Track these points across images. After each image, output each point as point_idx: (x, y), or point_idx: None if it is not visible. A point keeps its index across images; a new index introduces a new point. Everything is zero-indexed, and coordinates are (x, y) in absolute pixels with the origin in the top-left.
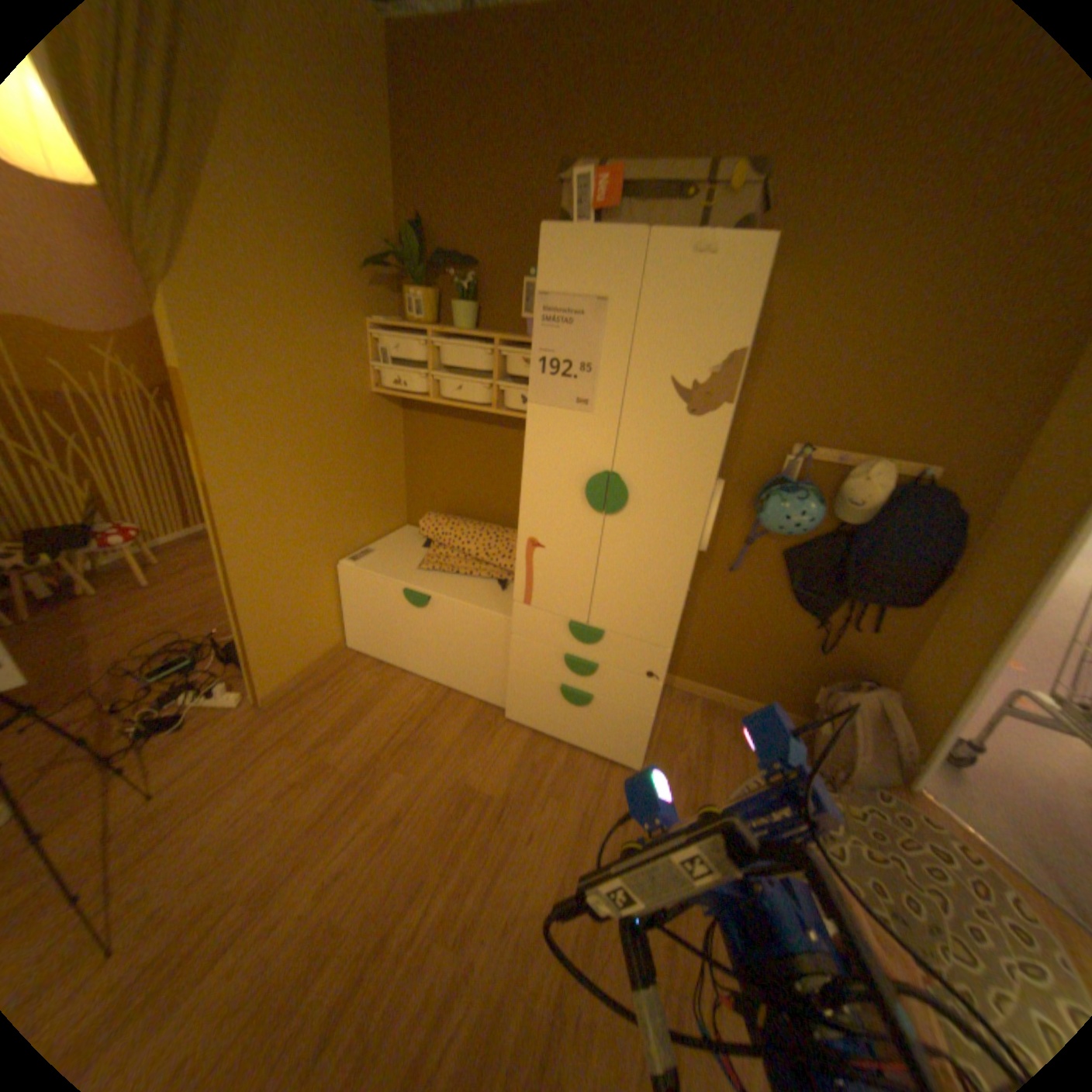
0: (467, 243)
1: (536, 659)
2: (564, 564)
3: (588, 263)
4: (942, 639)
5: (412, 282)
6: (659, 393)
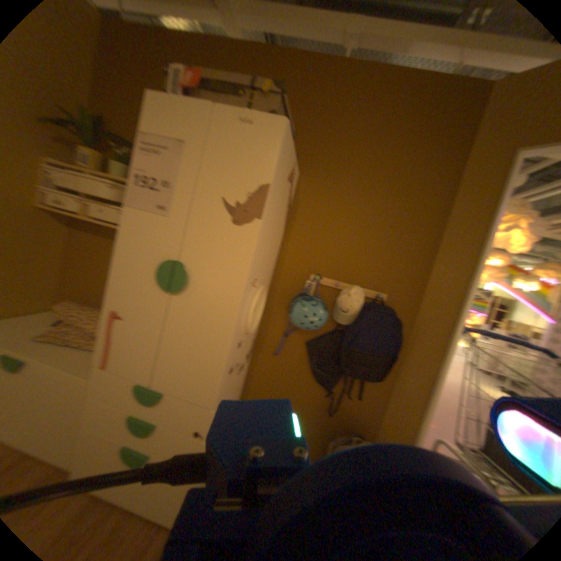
0: (128, 133)
1: (101, 423)
2: (134, 334)
3: (173, 116)
4: (396, 404)
5: (83, 144)
6: (213, 206)
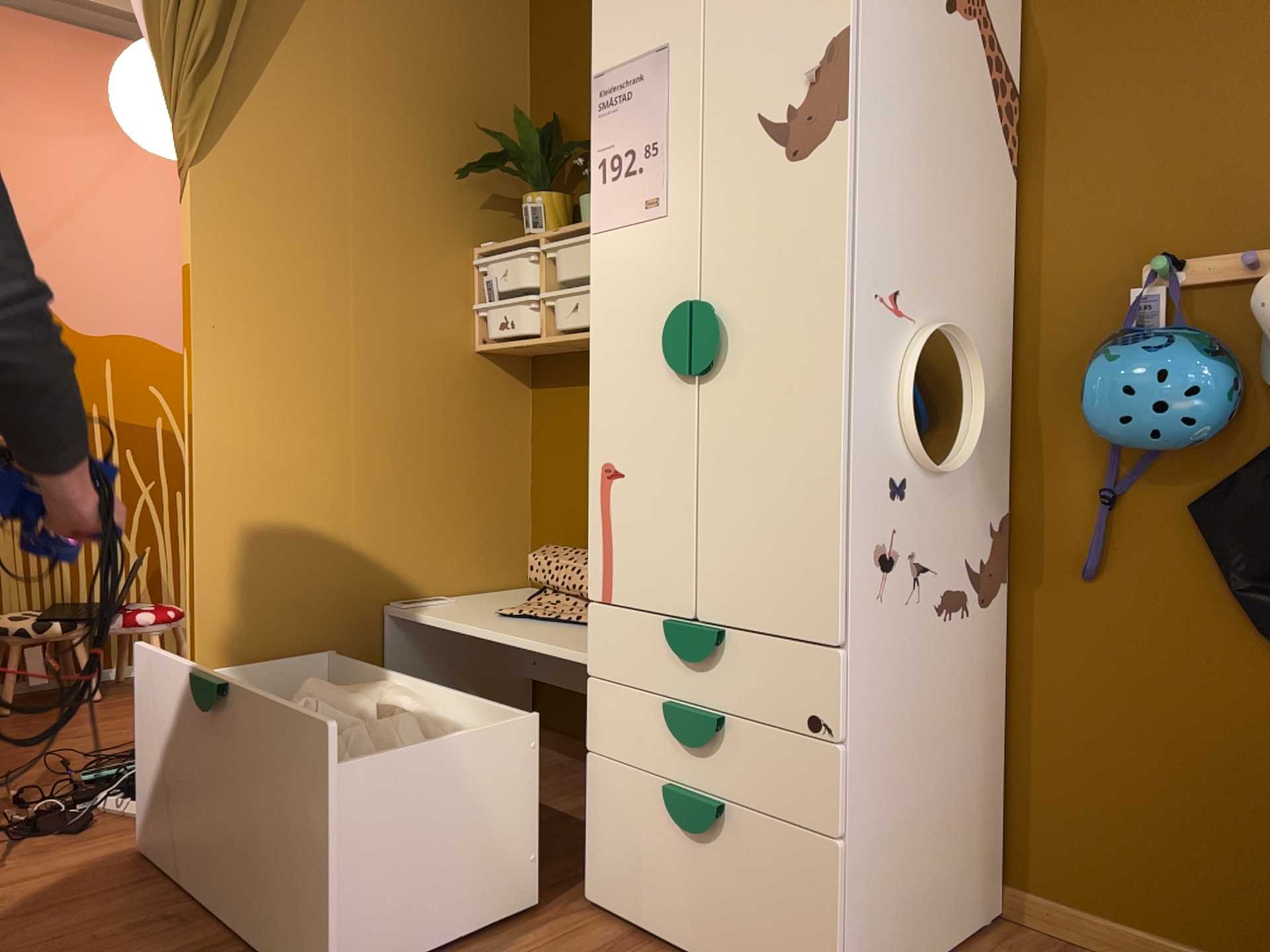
0: None
1: (625, 731)
2: (652, 497)
3: (644, 10)
4: None
5: (534, 188)
6: (748, 143)
